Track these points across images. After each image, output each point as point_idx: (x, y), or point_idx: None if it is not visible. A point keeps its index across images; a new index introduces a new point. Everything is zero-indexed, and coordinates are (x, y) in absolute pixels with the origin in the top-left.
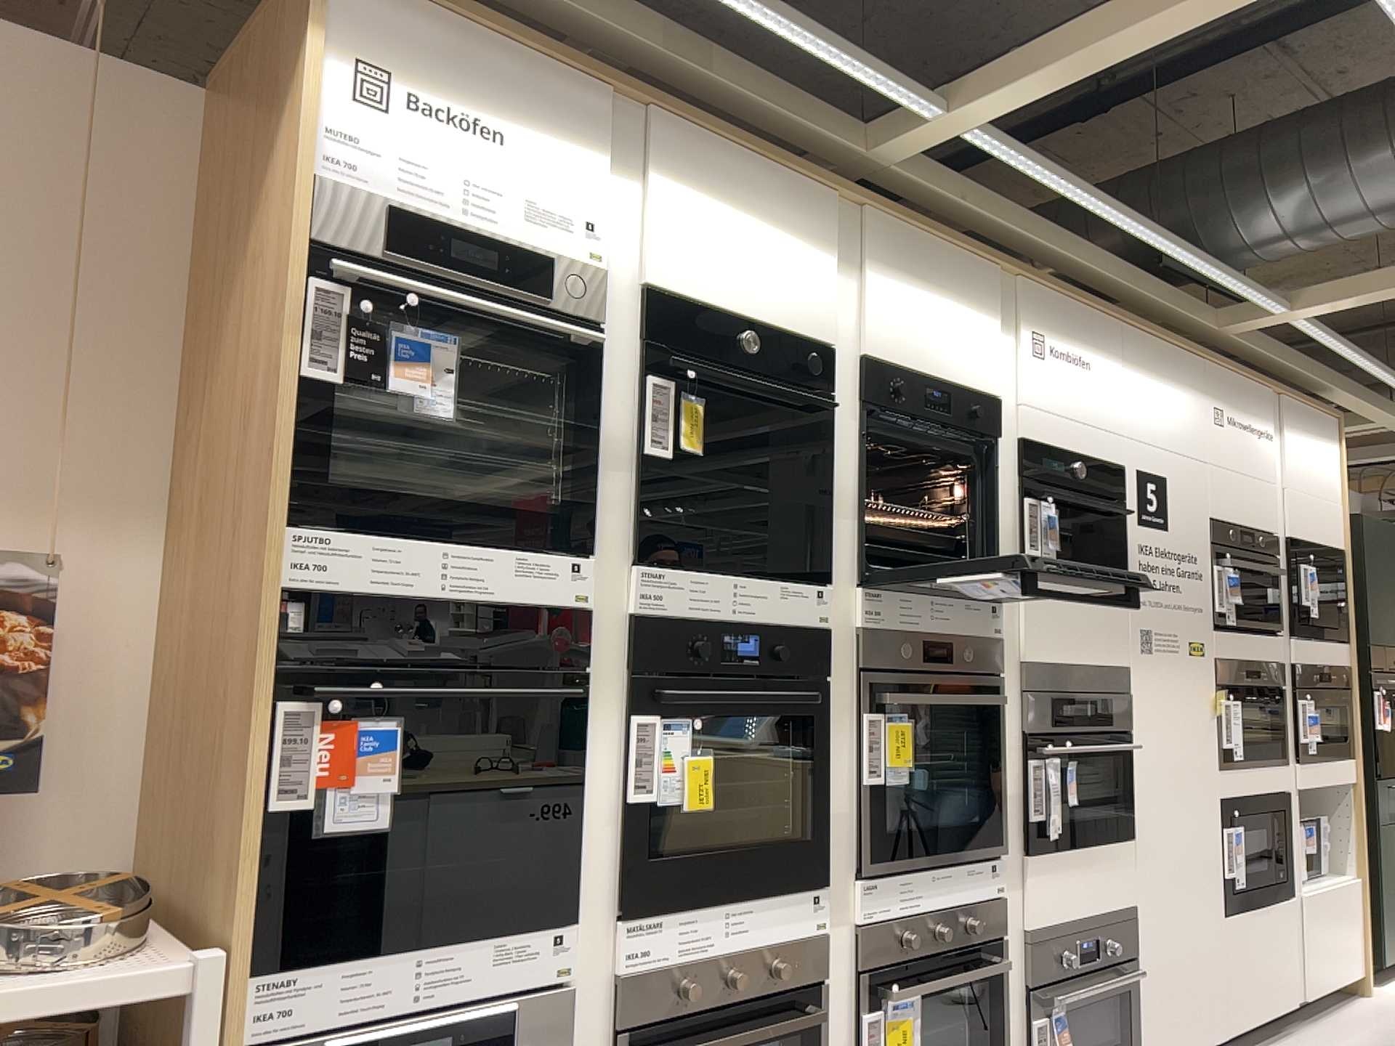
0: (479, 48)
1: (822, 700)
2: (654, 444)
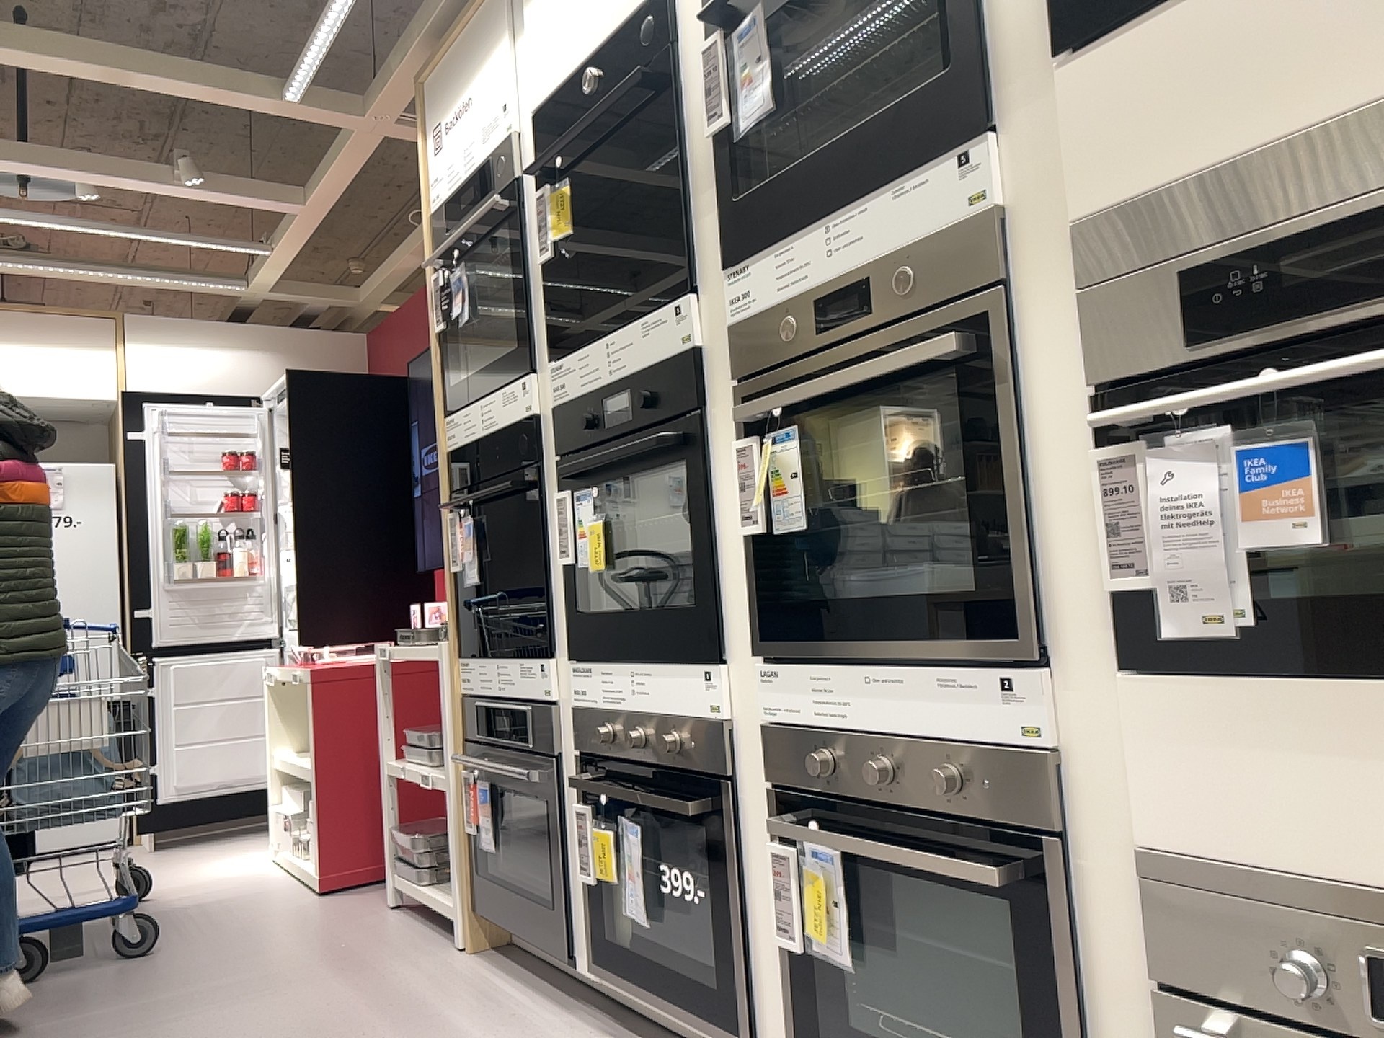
0: (453, 49)
1: (697, 444)
2: (538, 251)
